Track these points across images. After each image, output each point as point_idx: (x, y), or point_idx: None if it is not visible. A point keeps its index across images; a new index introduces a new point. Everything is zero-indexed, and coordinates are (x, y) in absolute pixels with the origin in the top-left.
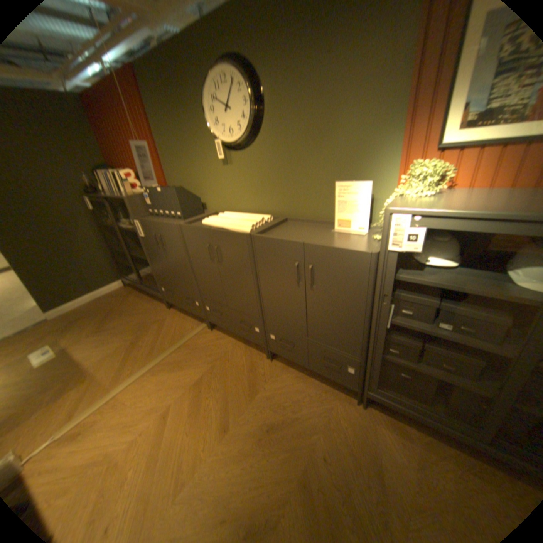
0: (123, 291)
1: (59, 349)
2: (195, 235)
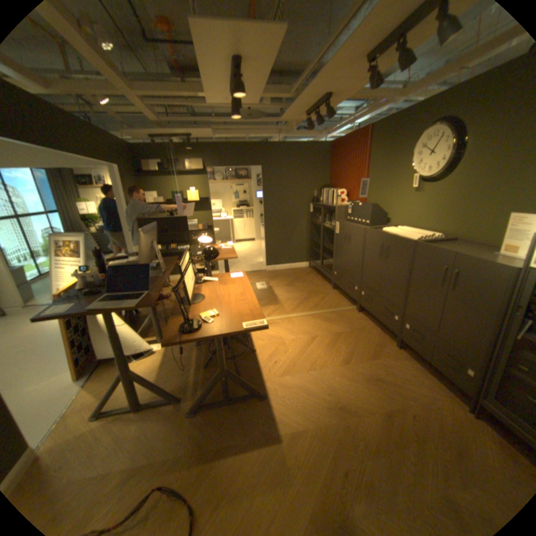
0: (307, 269)
1: (269, 285)
2: (375, 236)
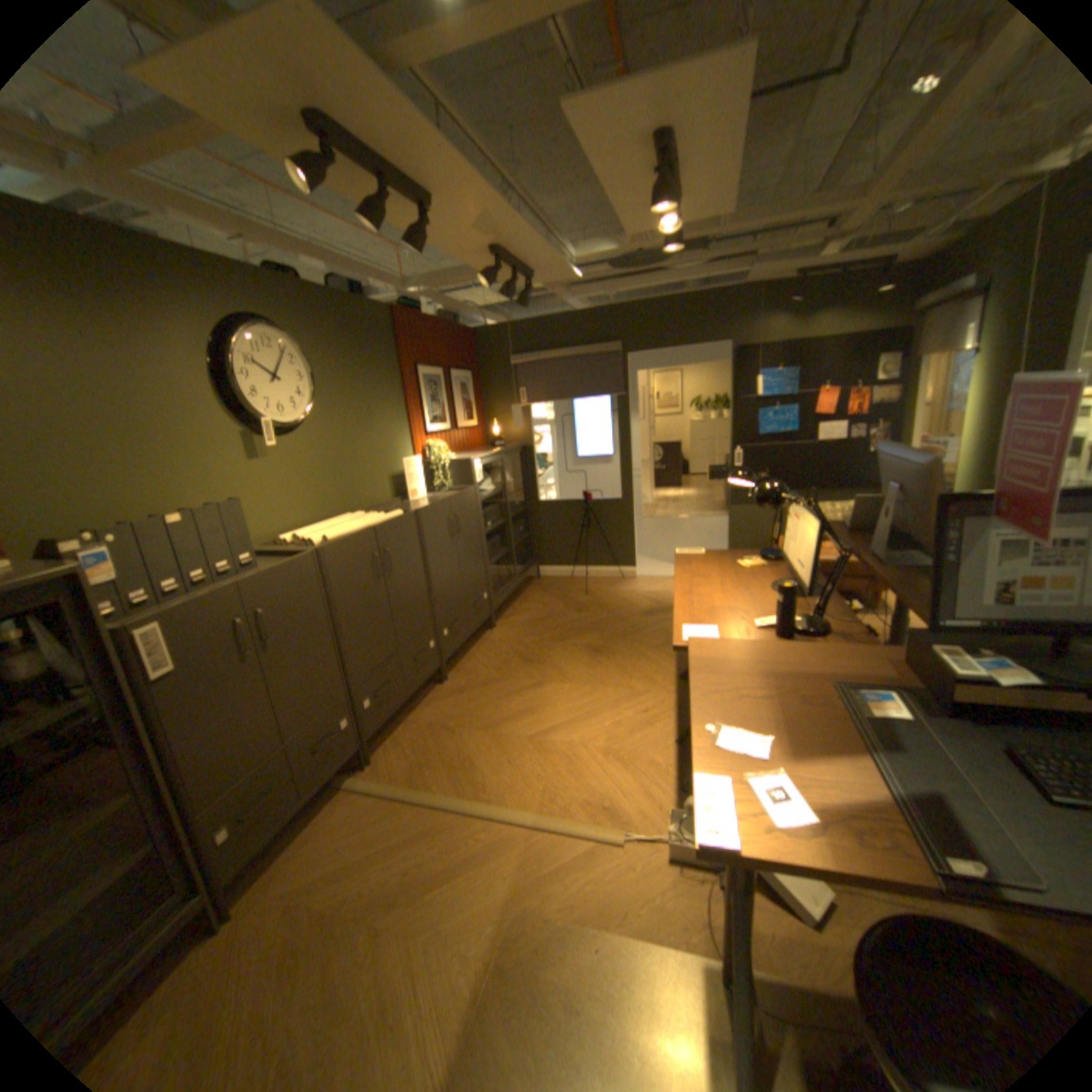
0: None
1: None
2: (353, 550)
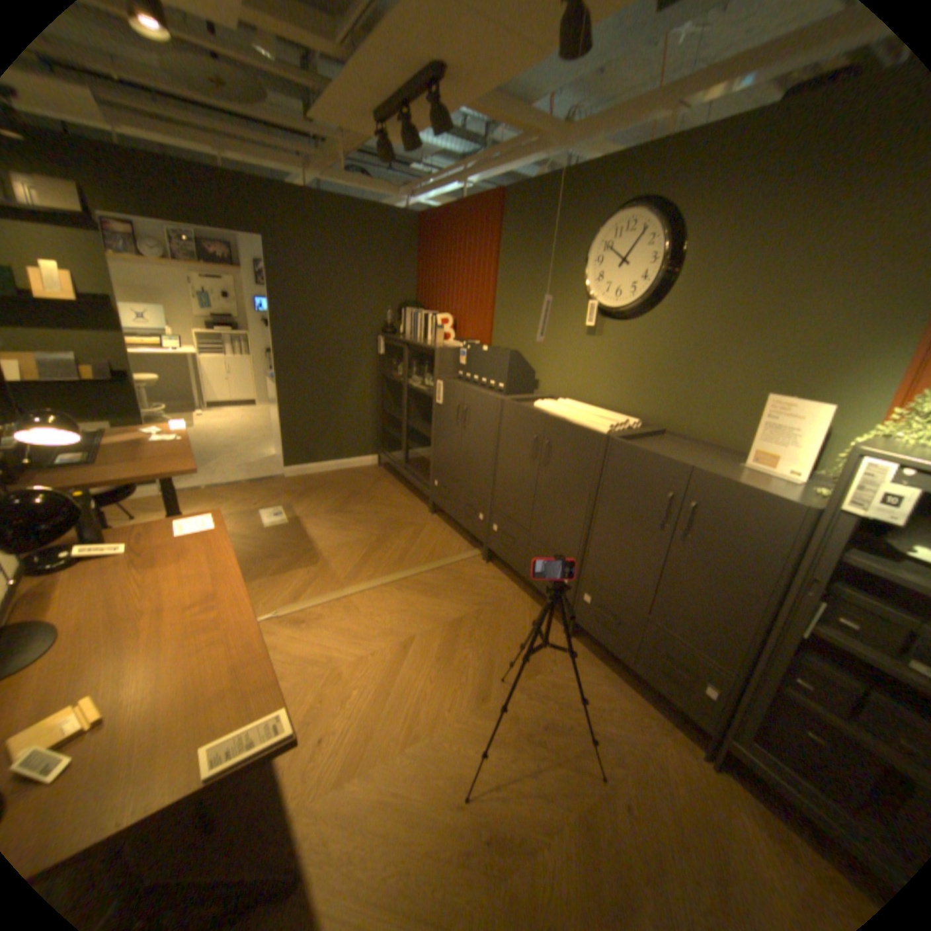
0: (377, 471)
1: (293, 515)
2: (522, 418)
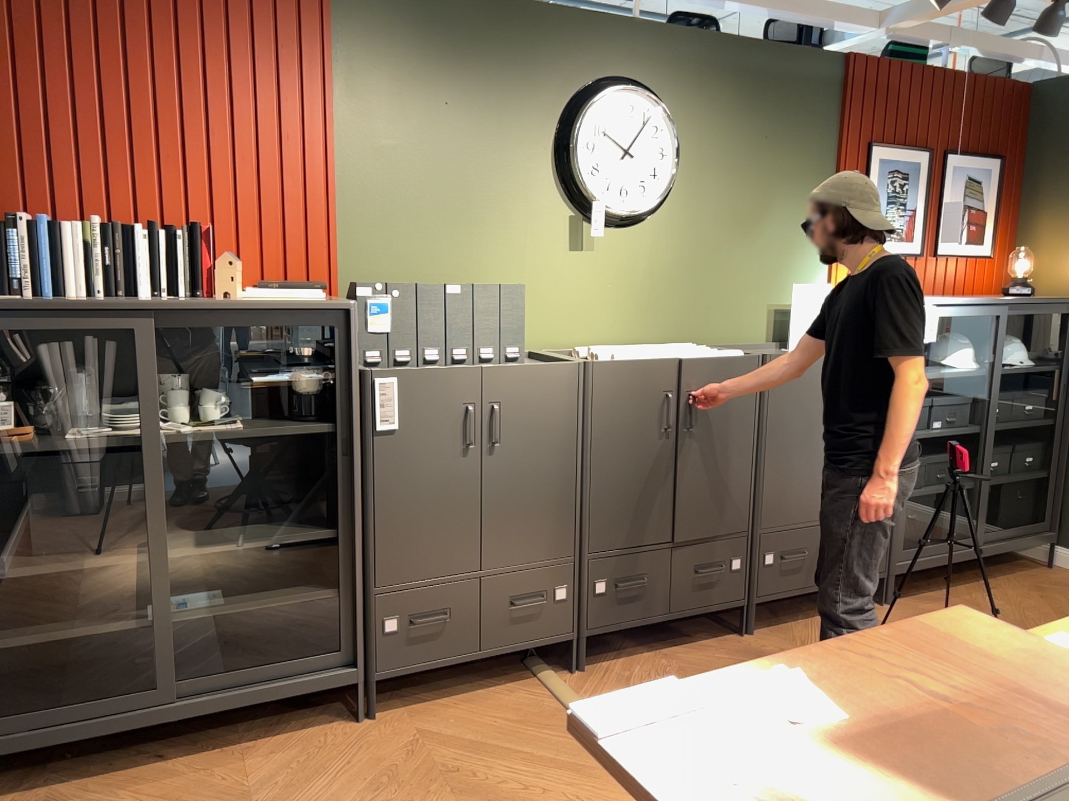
0: None
1: None
2: (636, 378)
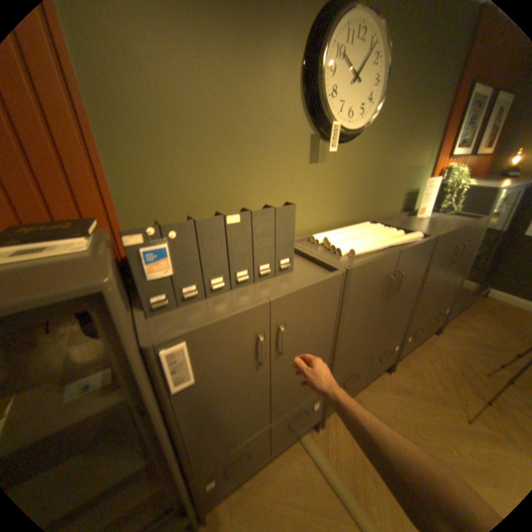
0: None
1: None
2: (375, 271)
